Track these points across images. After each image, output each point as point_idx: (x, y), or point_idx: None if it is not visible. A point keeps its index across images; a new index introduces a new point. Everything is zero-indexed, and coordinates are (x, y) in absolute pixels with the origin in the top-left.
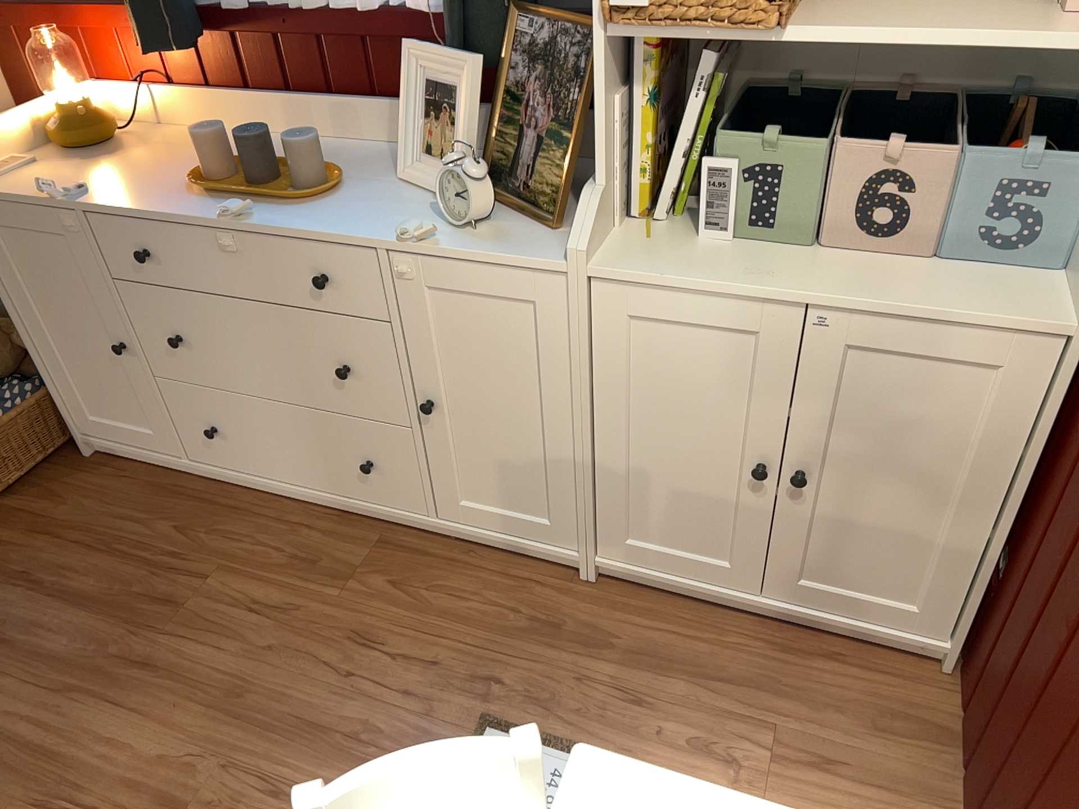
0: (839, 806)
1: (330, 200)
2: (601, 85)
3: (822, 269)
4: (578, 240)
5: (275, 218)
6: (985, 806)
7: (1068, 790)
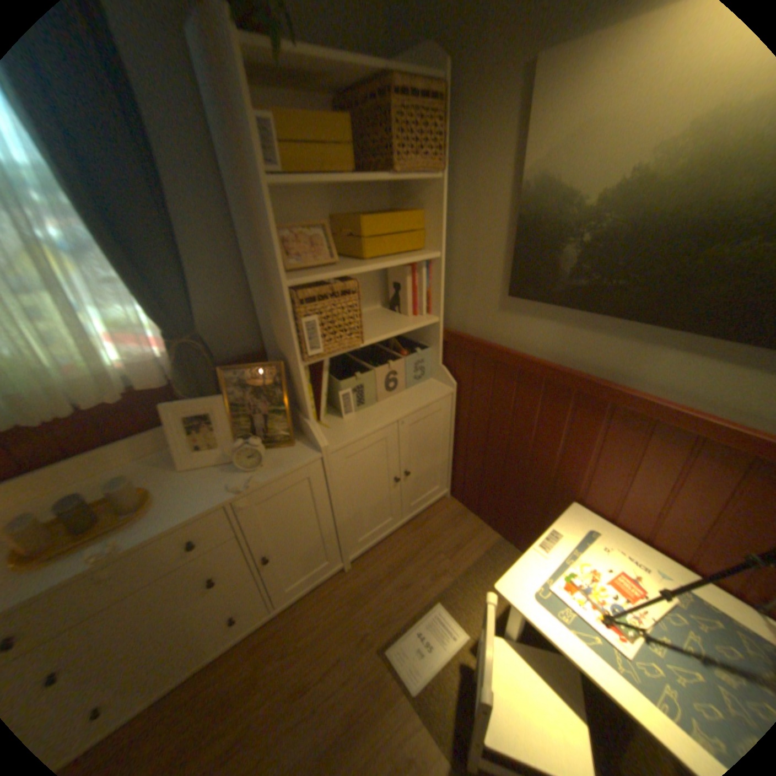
0: (472, 555)
1: (157, 505)
2: (303, 386)
3: (389, 409)
4: (321, 444)
5: (139, 536)
6: (495, 519)
7: (531, 493)
